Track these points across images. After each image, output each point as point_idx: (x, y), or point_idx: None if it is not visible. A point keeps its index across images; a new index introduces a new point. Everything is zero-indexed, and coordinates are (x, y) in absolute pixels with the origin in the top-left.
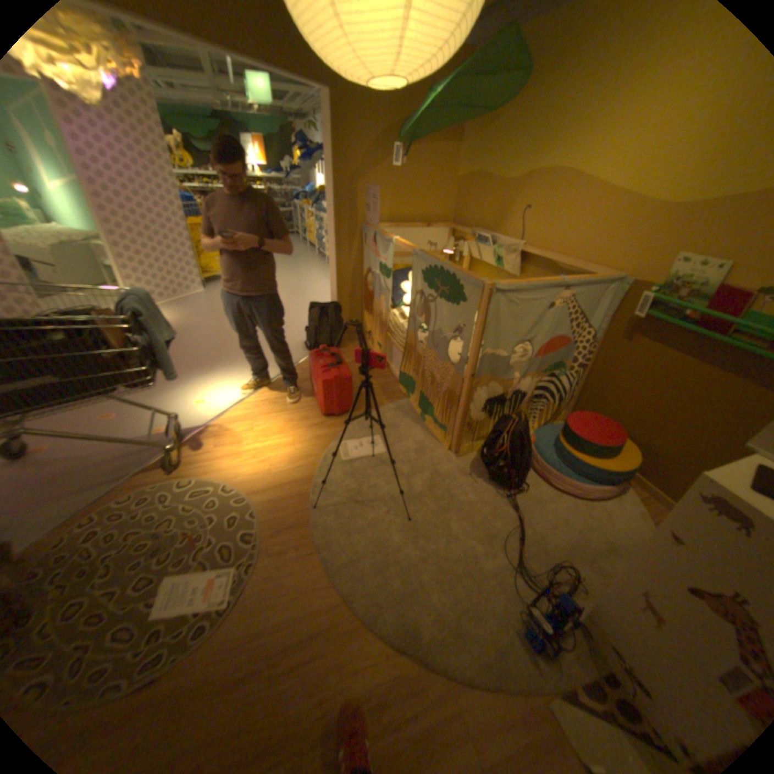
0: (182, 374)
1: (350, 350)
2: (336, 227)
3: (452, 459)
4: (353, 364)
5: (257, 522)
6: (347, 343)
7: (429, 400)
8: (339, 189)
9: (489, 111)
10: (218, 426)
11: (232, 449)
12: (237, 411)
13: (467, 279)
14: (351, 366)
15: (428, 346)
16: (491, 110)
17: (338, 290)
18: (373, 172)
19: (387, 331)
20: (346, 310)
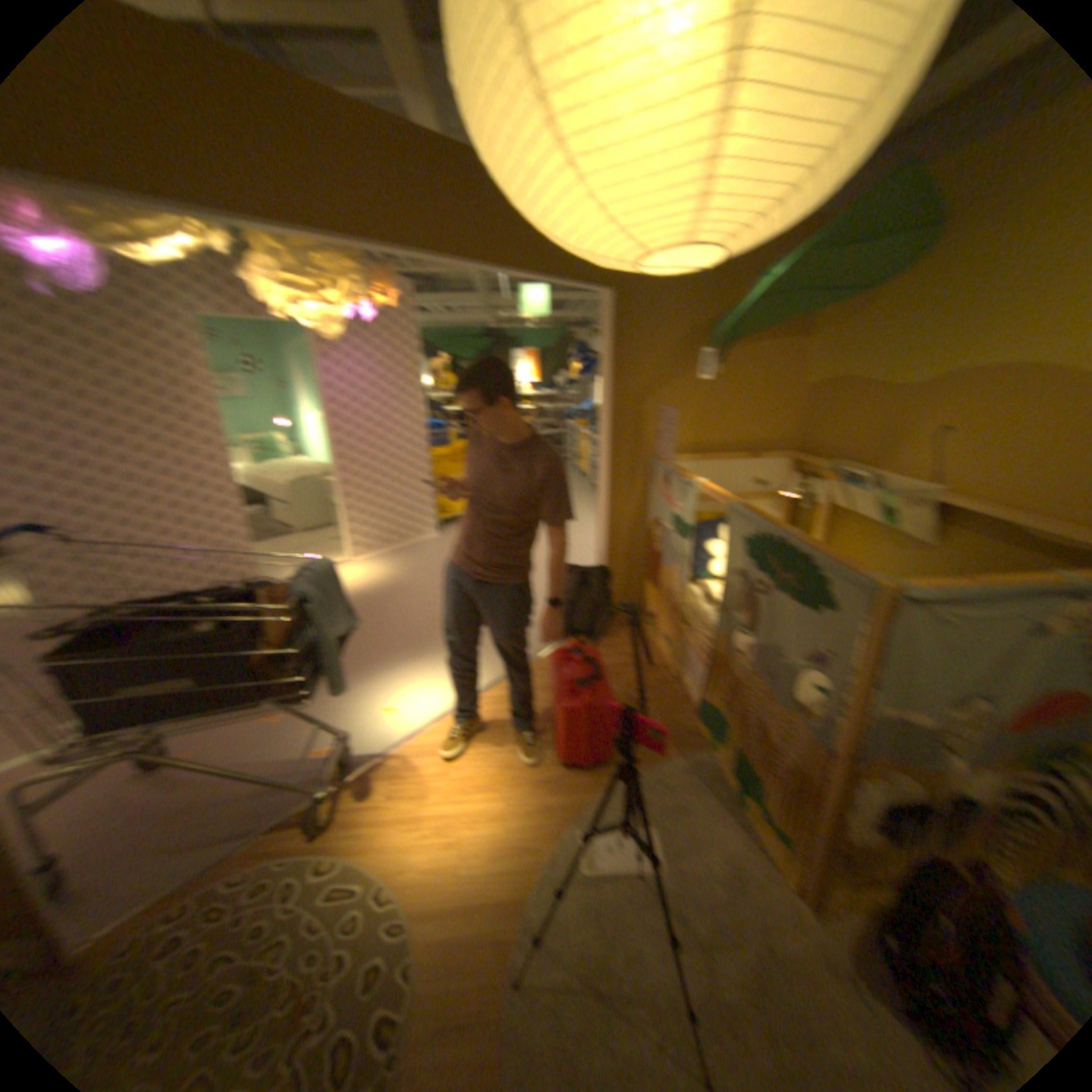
0: (374, 659)
1: (616, 640)
2: (608, 460)
3: (806, 922)
4: (619, 665)
5: (407, 992)
6: (613, 627)
7: (753, 768)
8: (616, 410)
9: (857, 289)
10: (397, 759)
11: (406, 809)
12: (430, 733)
13: (837, 567)
14: (615, 669)
15: (752, 668)
16: (862, 288)
17: (606, 546)
18: (667, 386)
19: (678, 619)
20: (615, 576)
